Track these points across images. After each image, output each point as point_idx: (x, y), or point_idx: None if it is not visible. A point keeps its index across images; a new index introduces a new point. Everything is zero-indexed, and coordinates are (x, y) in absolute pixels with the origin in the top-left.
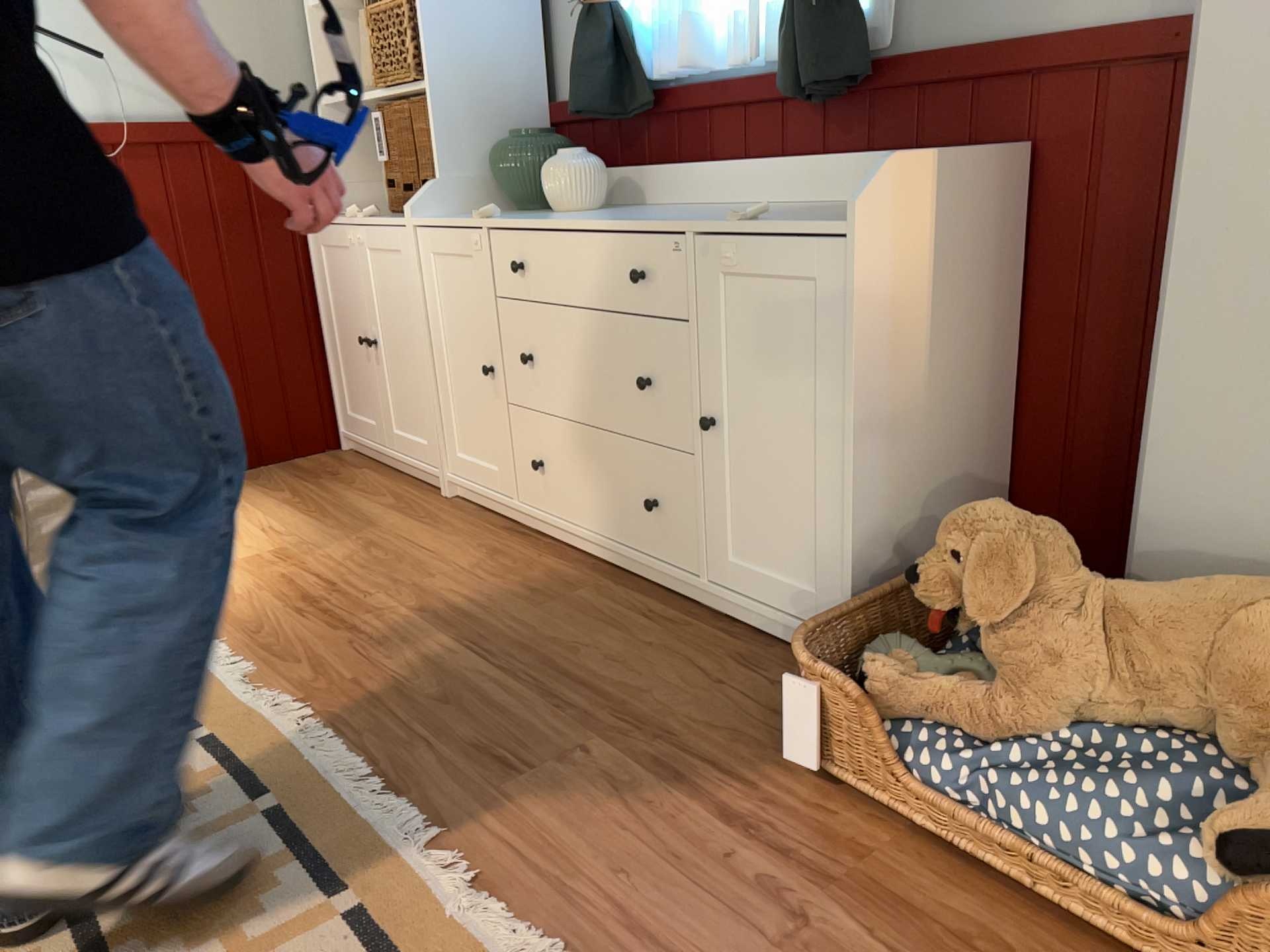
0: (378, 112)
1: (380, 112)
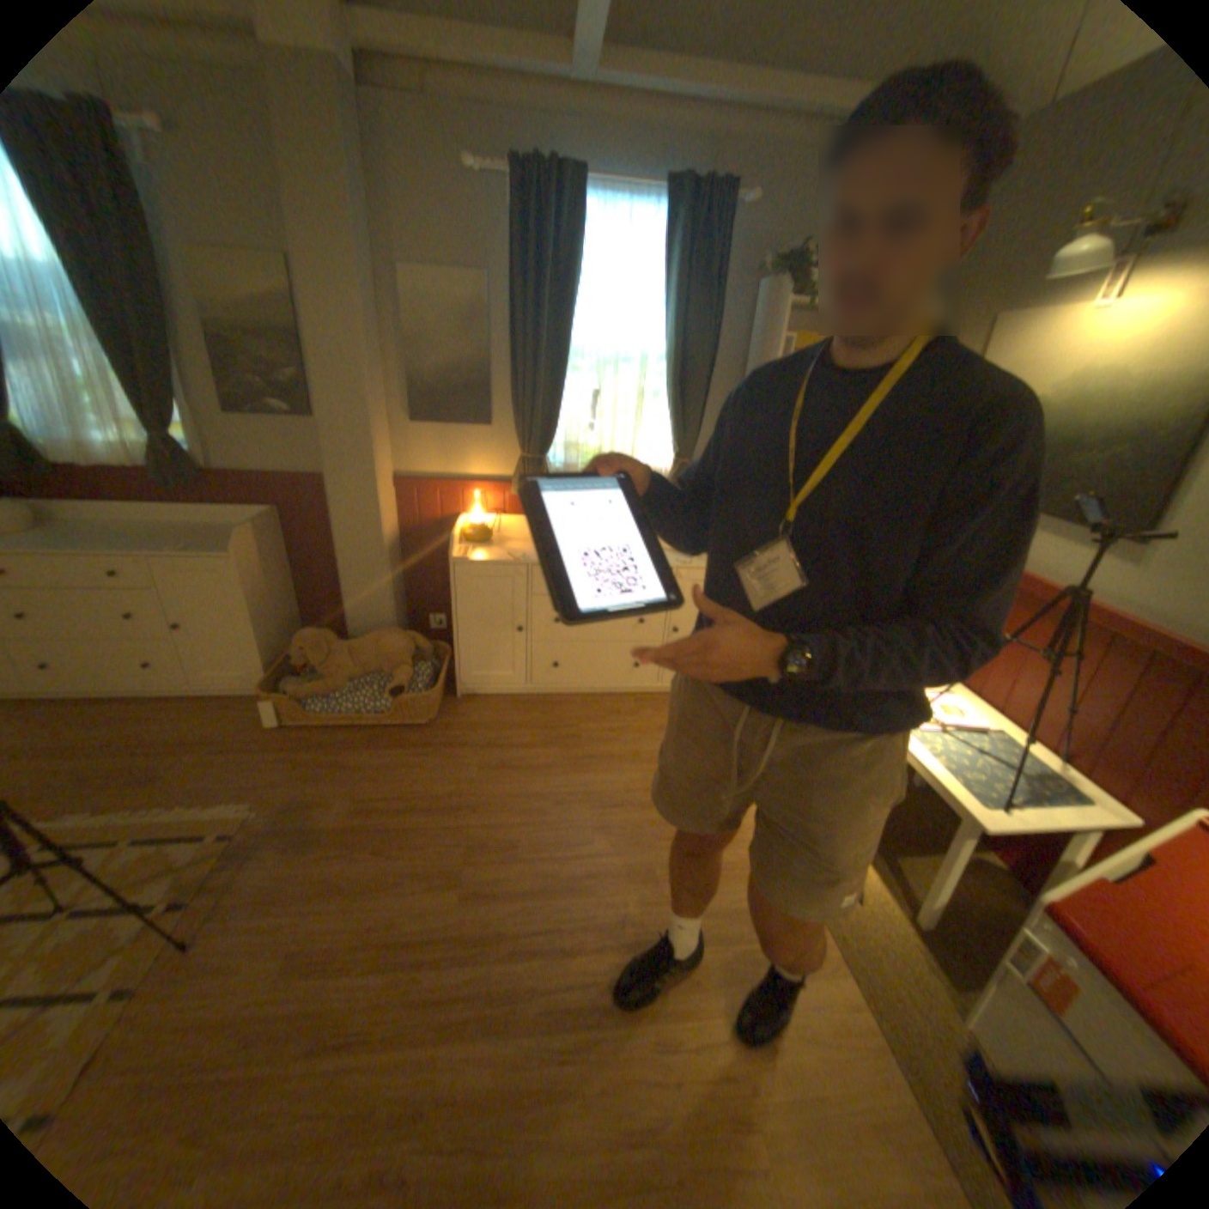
0: None
1: None
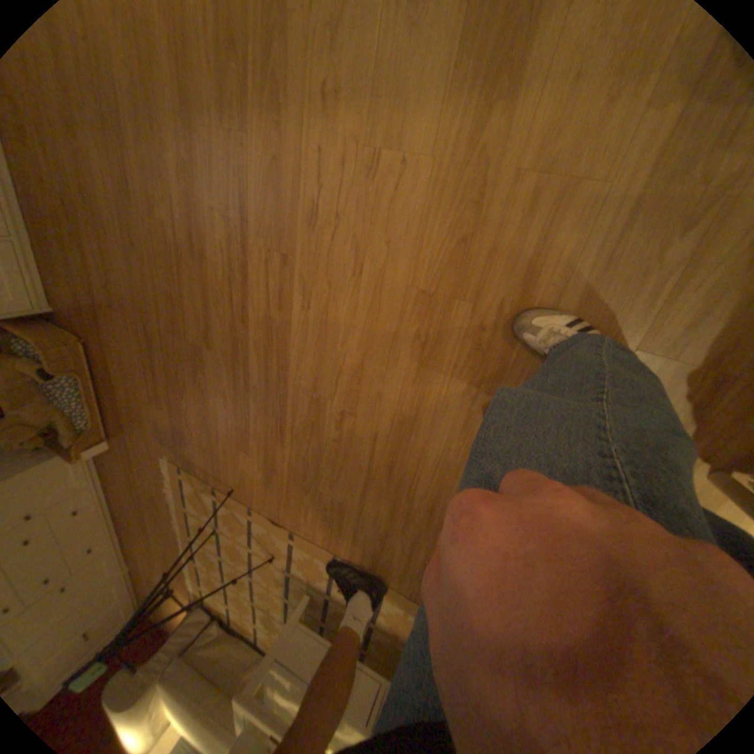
0: None
1: None
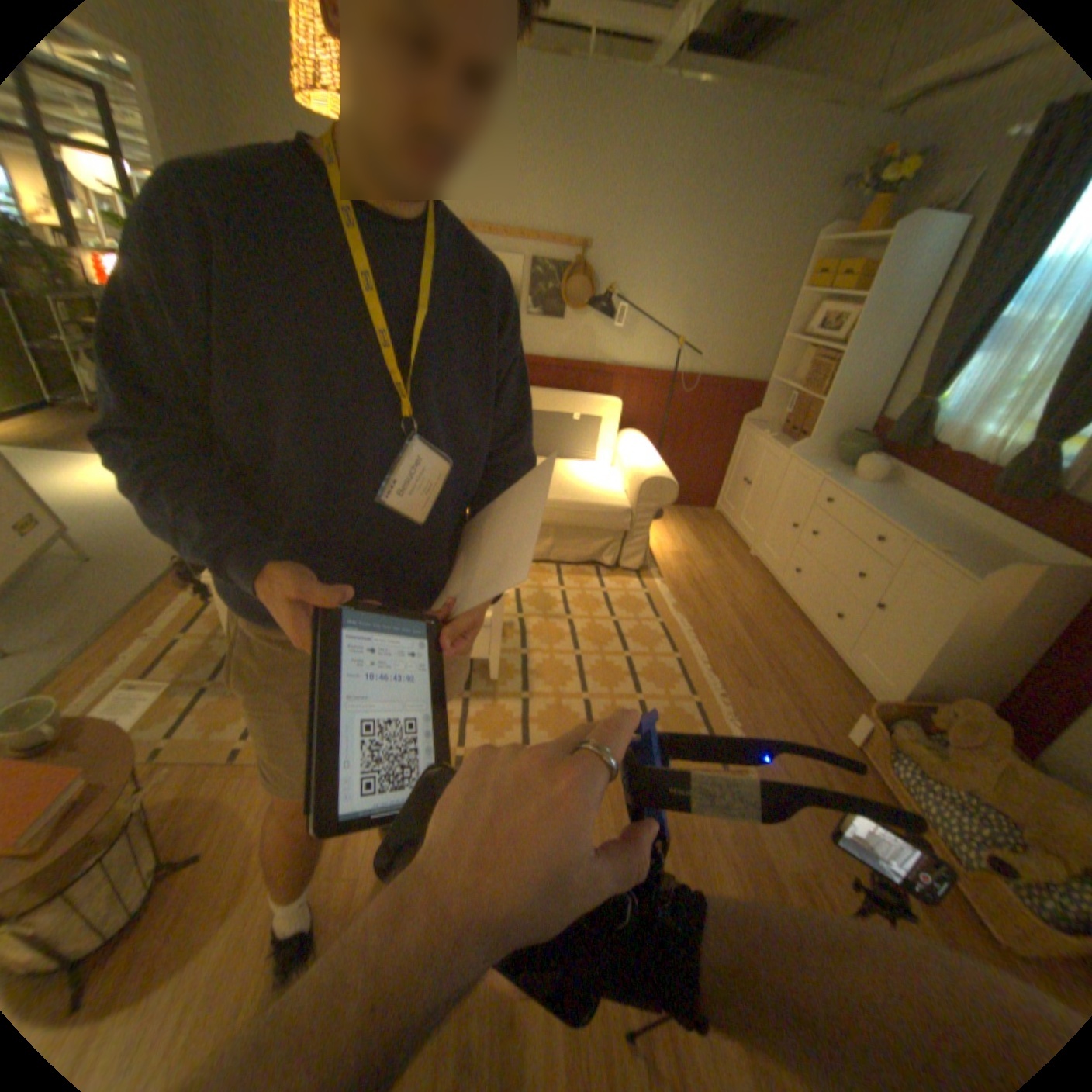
0: (796, 391)
1: (797, 392)
